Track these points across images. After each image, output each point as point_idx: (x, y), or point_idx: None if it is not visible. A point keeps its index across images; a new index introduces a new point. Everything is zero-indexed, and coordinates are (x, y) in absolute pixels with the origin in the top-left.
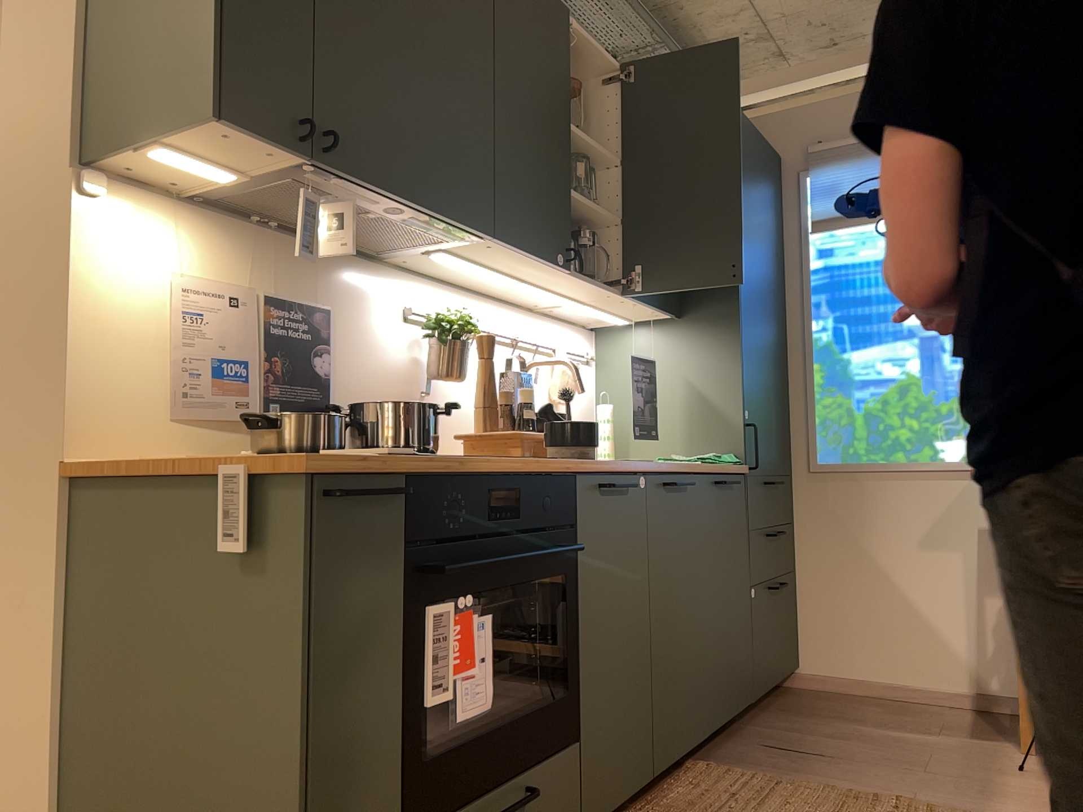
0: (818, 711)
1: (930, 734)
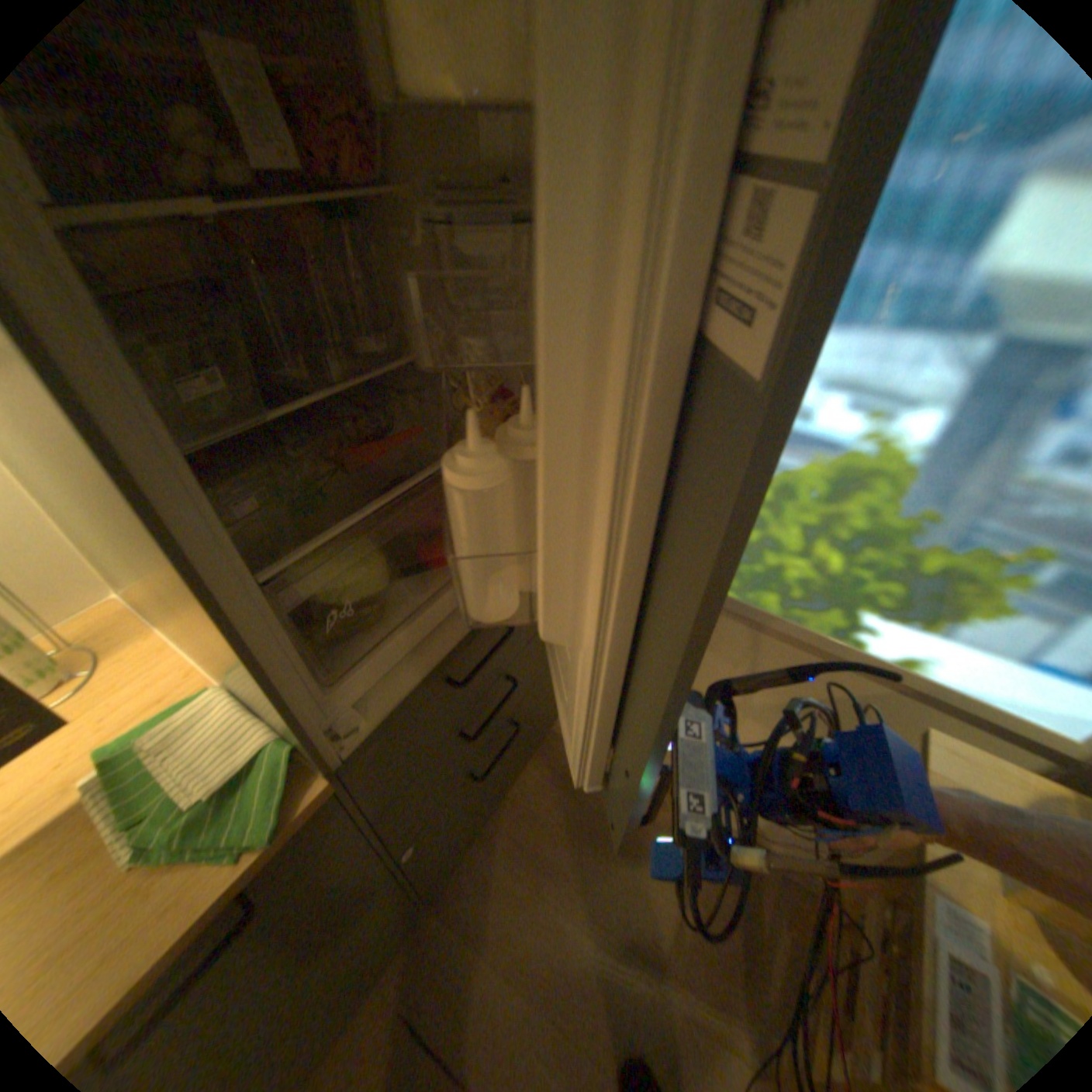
0: (540, 844)
1: (650, 973)
